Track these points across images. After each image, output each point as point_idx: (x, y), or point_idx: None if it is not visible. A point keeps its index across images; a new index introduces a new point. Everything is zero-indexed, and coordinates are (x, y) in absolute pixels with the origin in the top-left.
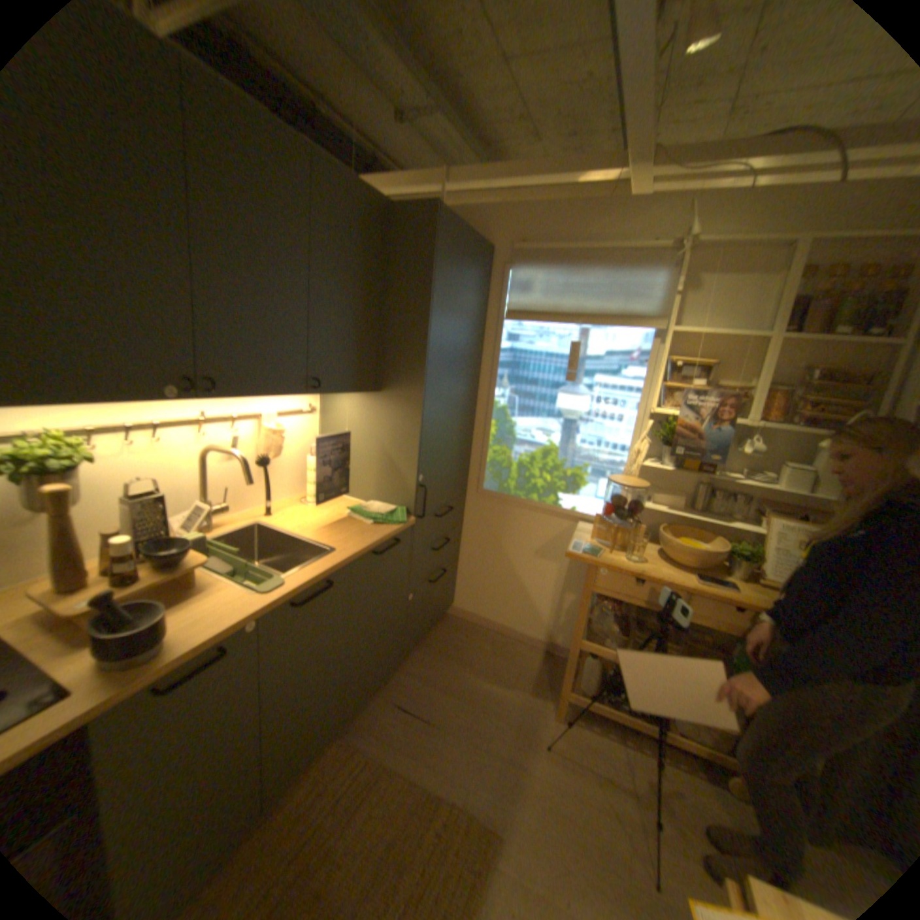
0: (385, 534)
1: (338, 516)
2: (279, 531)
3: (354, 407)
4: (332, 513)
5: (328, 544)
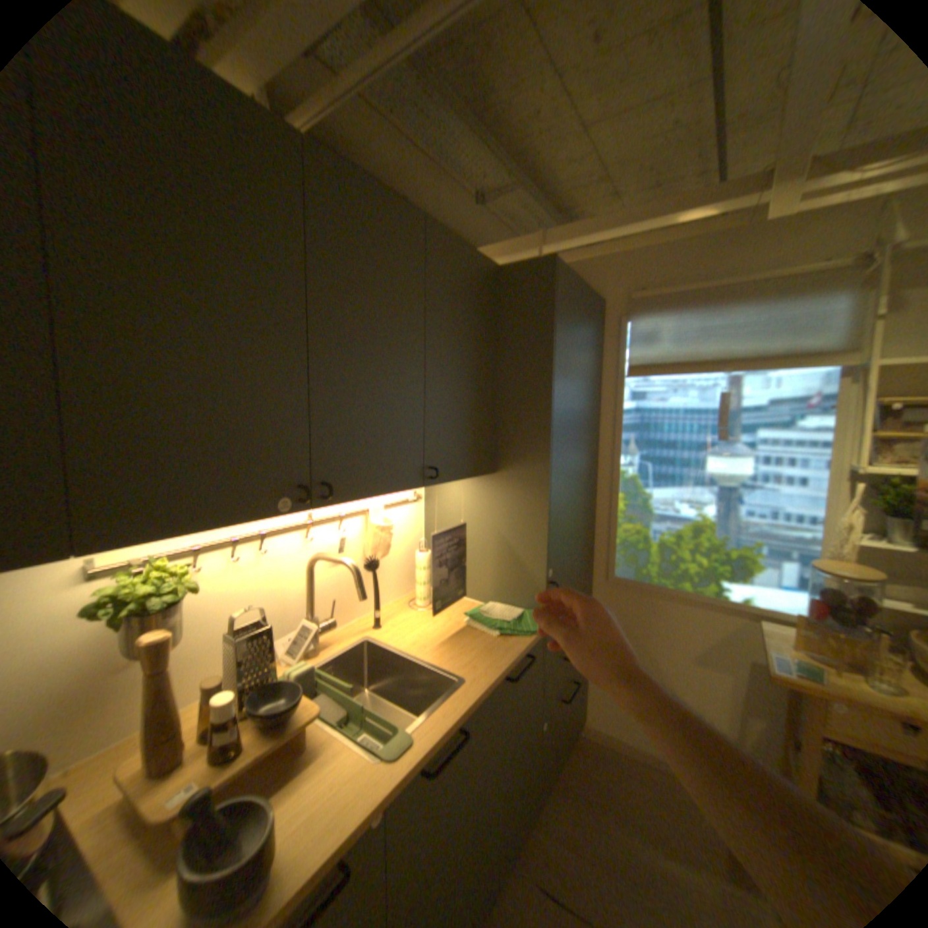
0: (516, 650)
1: (455, 624)
2: (392, 651)
3: (464, 490)
4: (446, 620)
5: (452, 670)
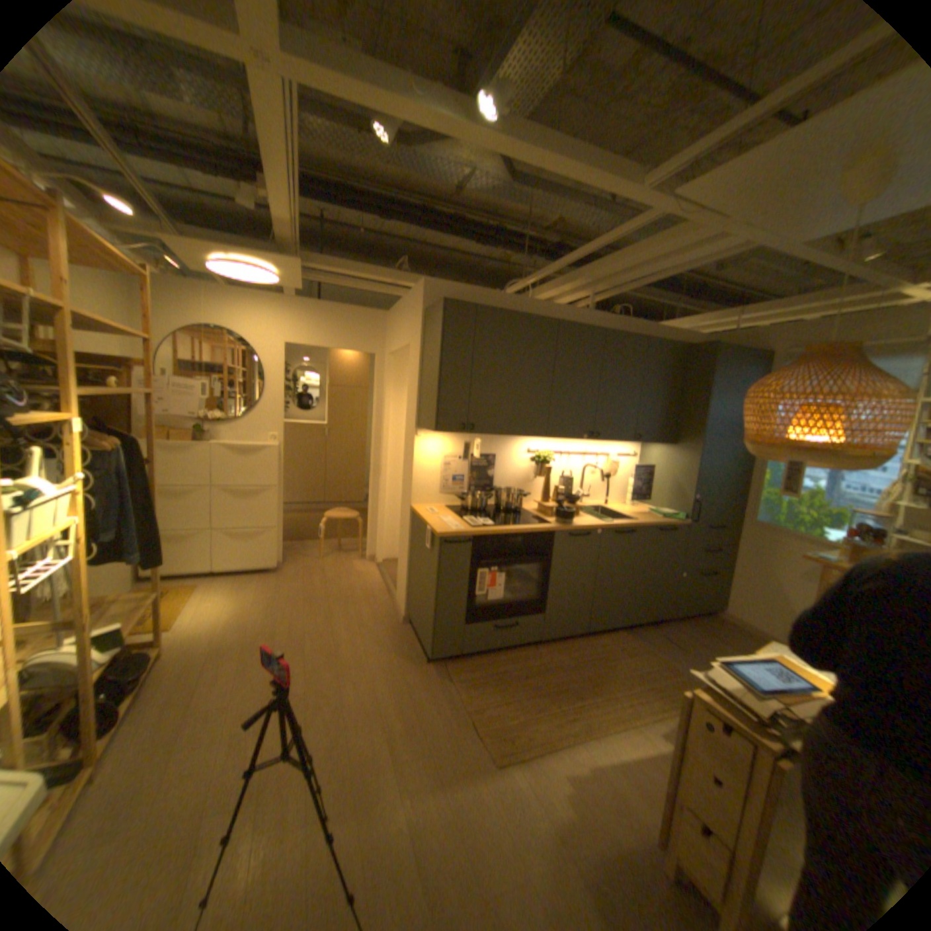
0: (668, 522)
1: (642, 511)
2: (610, 510)
3: (659, 453)
4: (638, 510)
5: (634, 518)
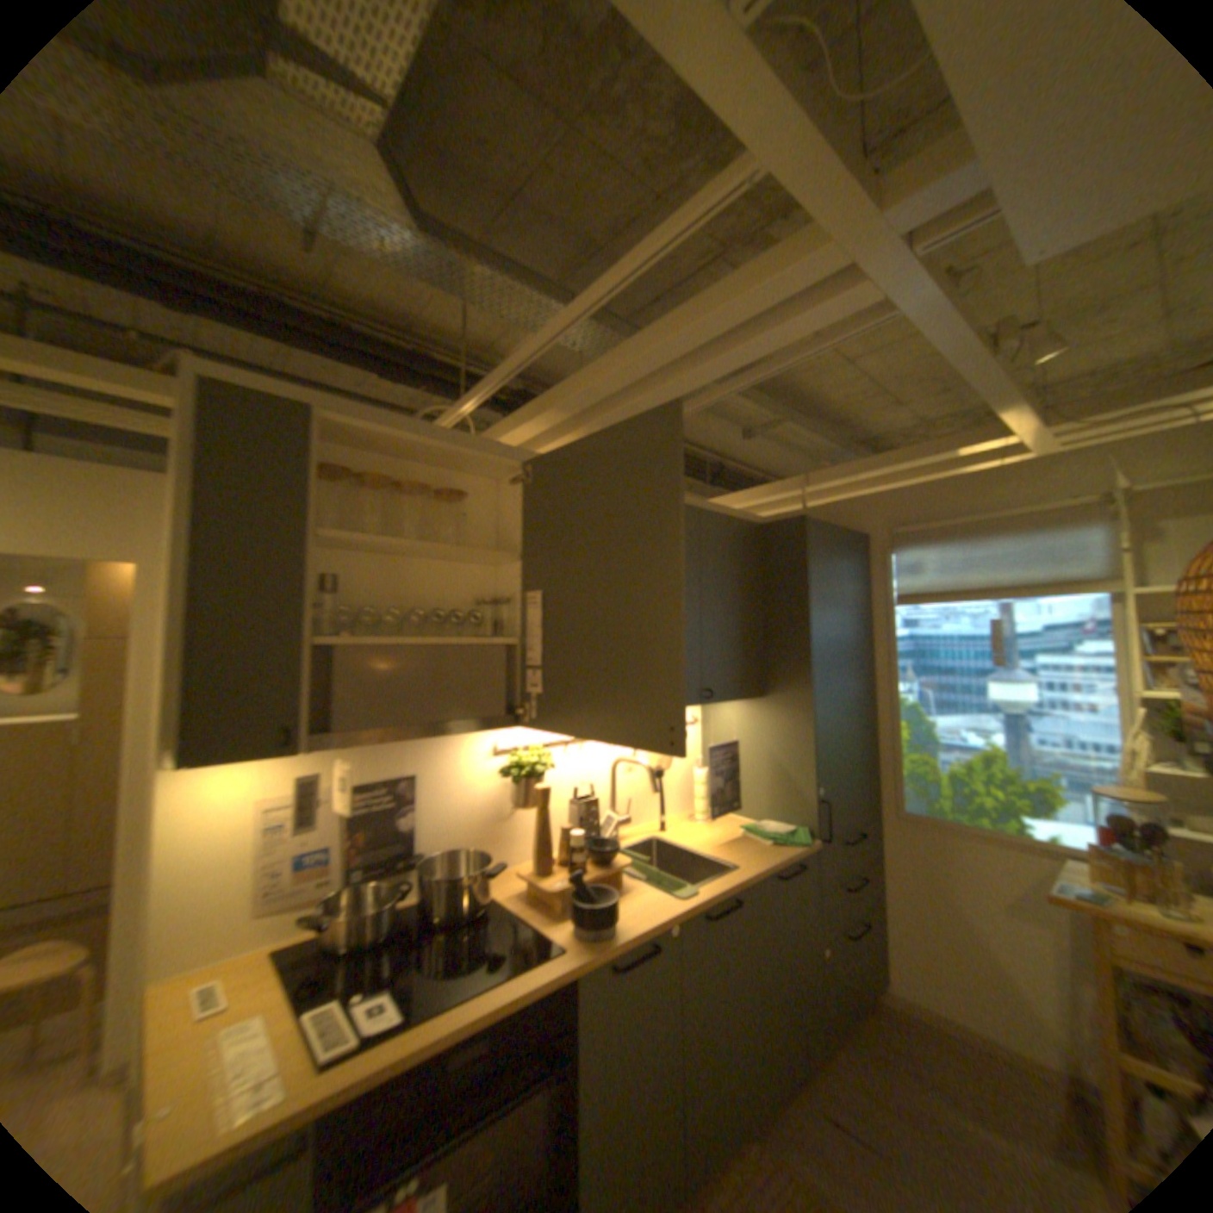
0: (787, 857)
1: (731, 836)
2: (676, 847)
3: (736, 714)
4: (723, 832)
5: (728, 862)
